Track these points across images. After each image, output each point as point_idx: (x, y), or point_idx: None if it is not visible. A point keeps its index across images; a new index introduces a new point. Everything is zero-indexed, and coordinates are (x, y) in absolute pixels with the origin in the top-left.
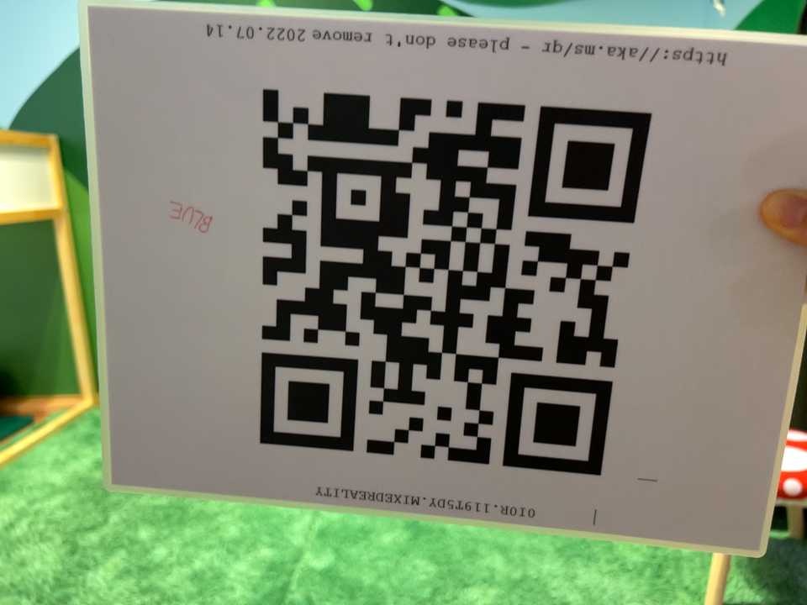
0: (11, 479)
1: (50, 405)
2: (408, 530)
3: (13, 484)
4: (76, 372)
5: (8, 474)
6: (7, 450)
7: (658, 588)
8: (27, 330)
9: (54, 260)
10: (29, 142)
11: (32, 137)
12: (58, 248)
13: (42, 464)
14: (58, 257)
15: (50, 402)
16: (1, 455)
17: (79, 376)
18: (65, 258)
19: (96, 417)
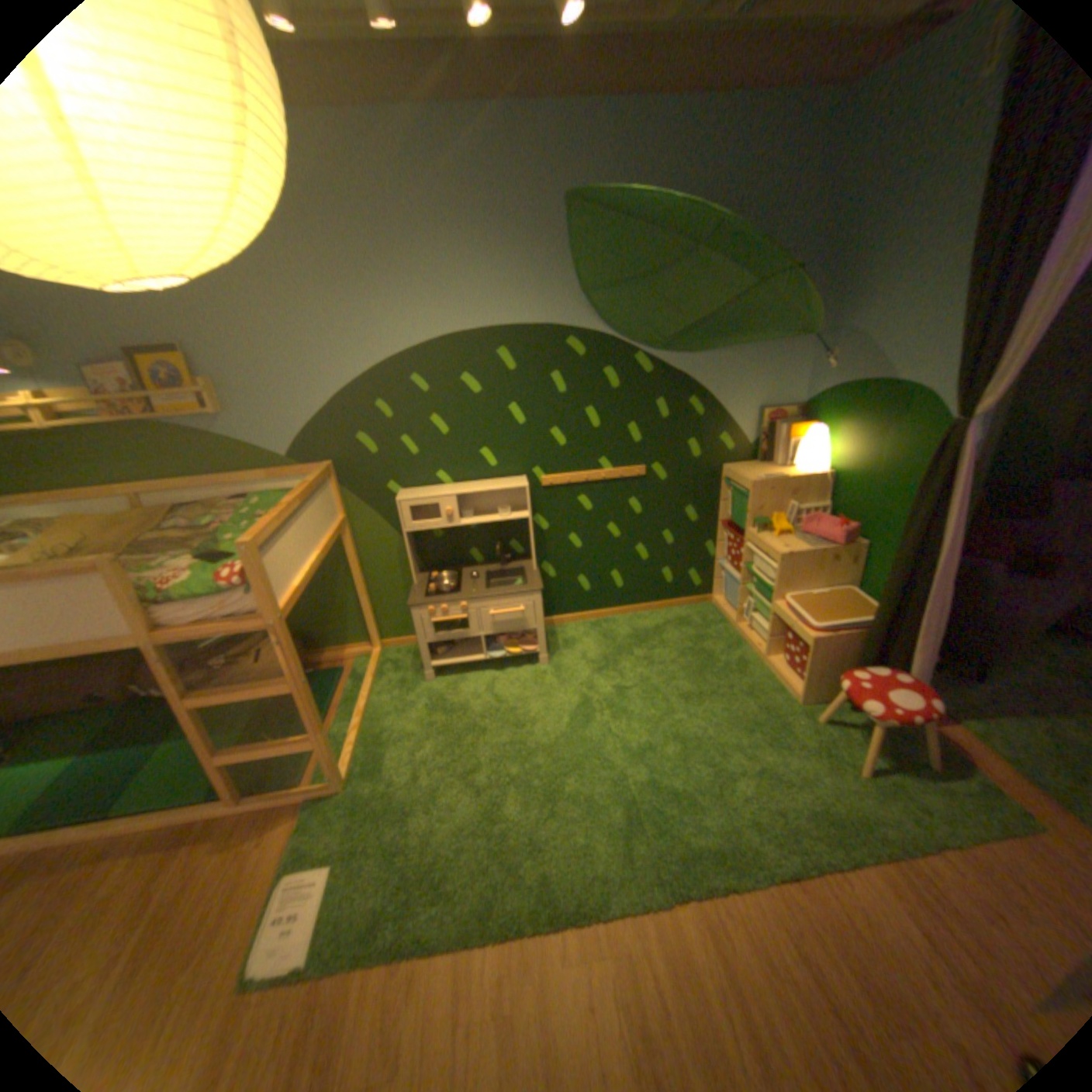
0: (377, 730)
1: (350, 653)
2: (673, 740)
3: (382, 735)
4: (364, 628)
5: (371, 726)
6: (358, 707)
7: (828, 762)
8: (322, 604)
9: (339, 554)
10: (314, 471)
11: (316, 467)
12: (342, 545)
13: (389, 713)
14: (343, 551)
15: (346, 650)
16: (349, 708)
17: (370, 632)
18: (353, 554)
19: (391, 660)
